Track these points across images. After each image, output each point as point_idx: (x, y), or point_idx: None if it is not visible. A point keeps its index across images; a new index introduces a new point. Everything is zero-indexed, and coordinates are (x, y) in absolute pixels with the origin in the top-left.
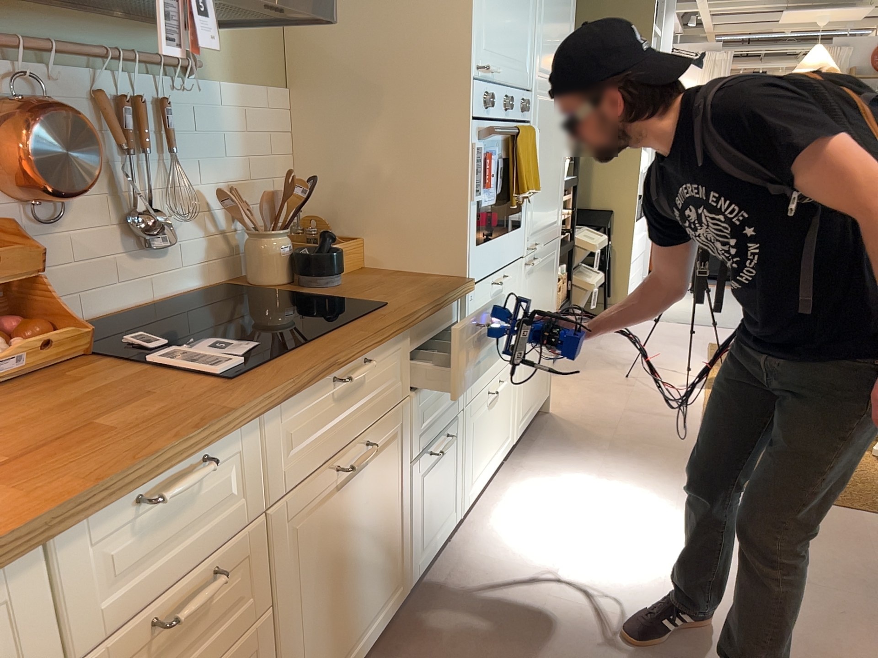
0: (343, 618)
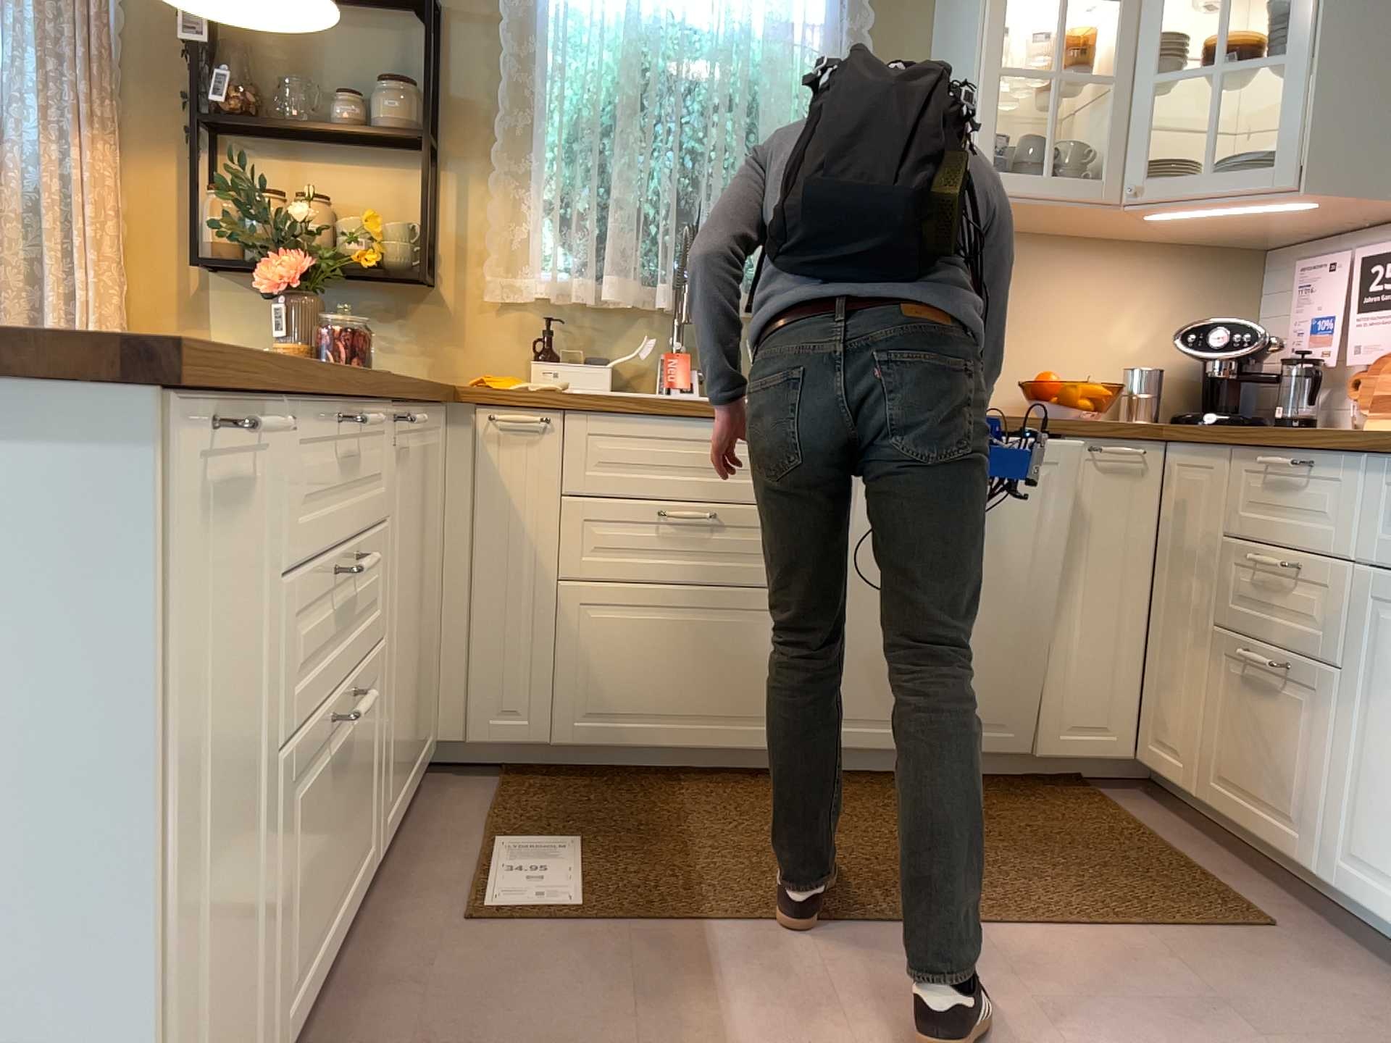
0: None
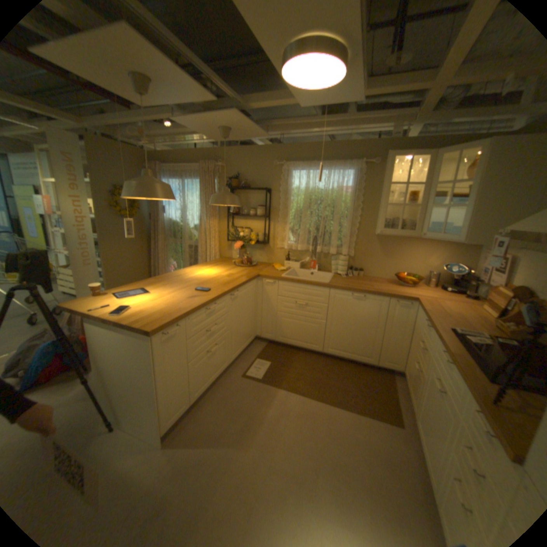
0: (428, 430)
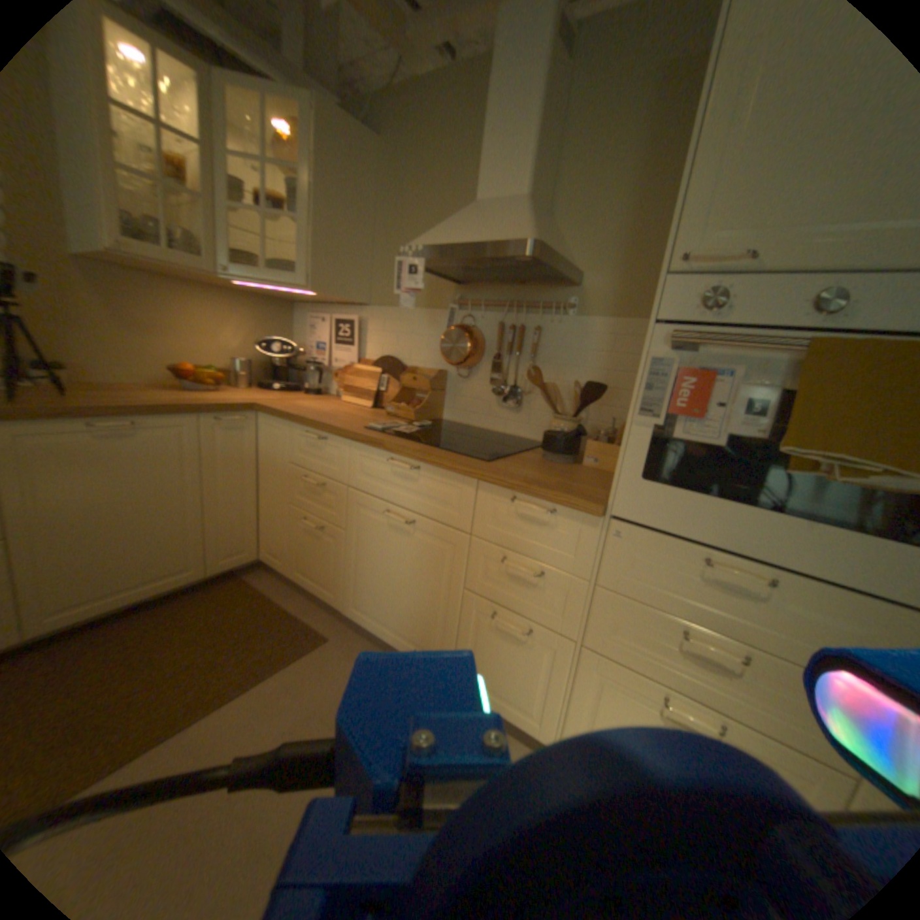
0: (380, 602)
